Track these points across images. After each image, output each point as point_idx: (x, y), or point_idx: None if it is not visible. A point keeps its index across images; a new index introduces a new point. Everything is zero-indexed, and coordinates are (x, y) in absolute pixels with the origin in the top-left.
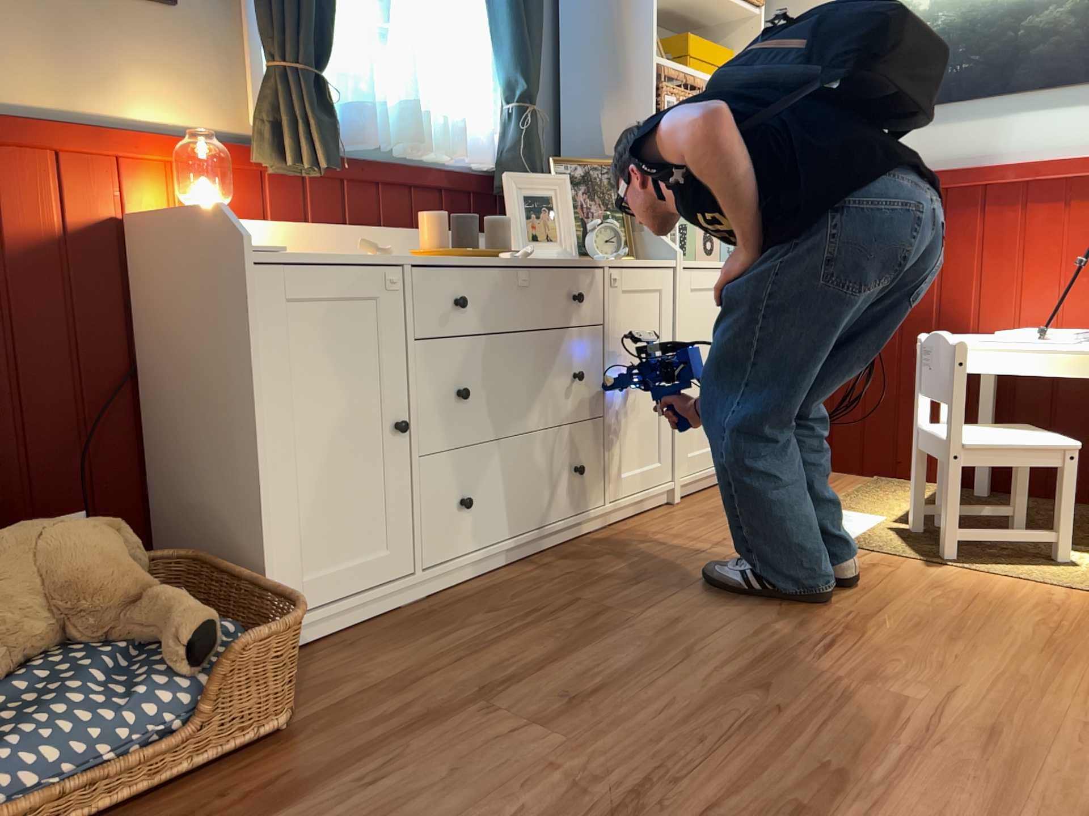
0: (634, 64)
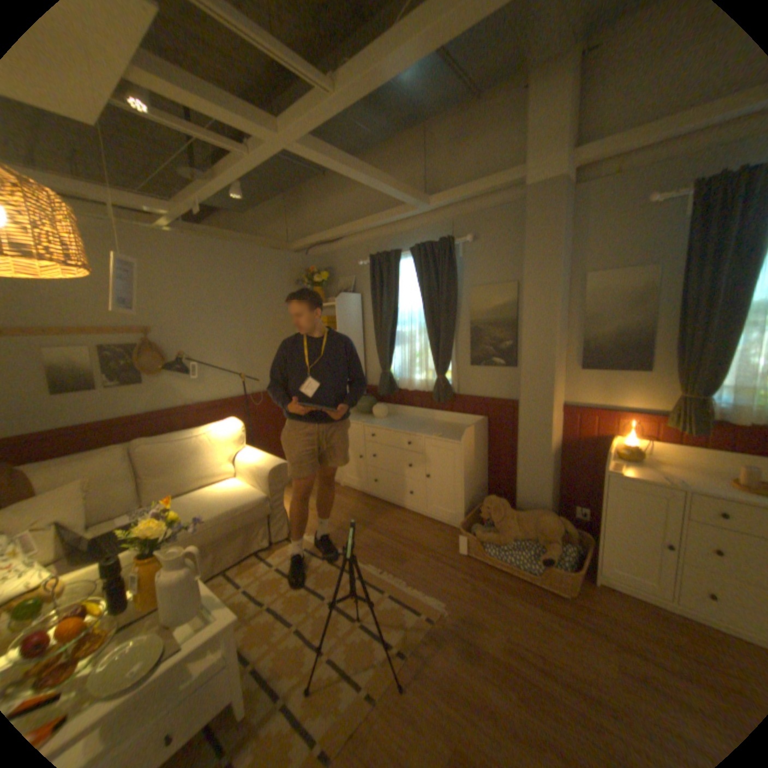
0: None
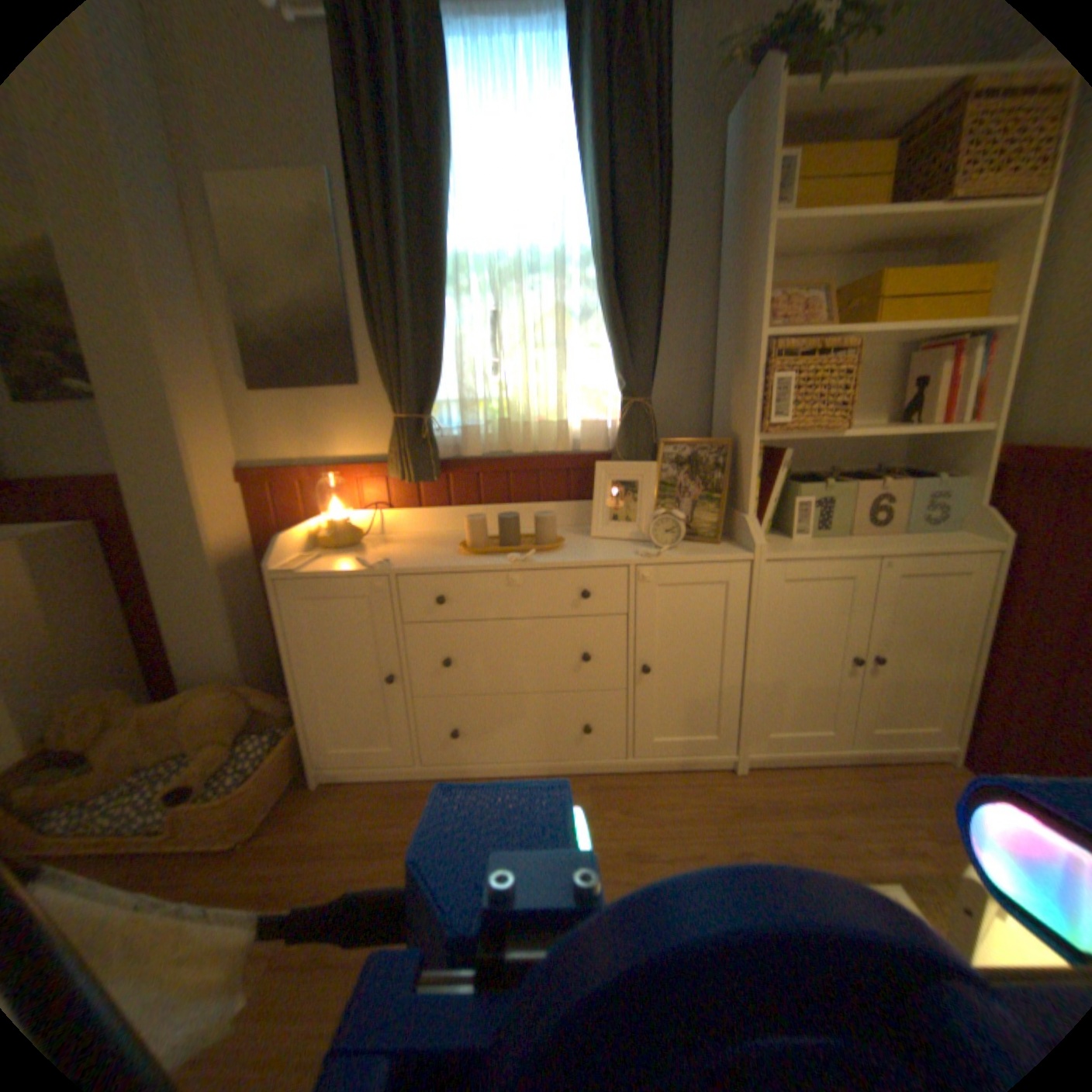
0: (752, 338)
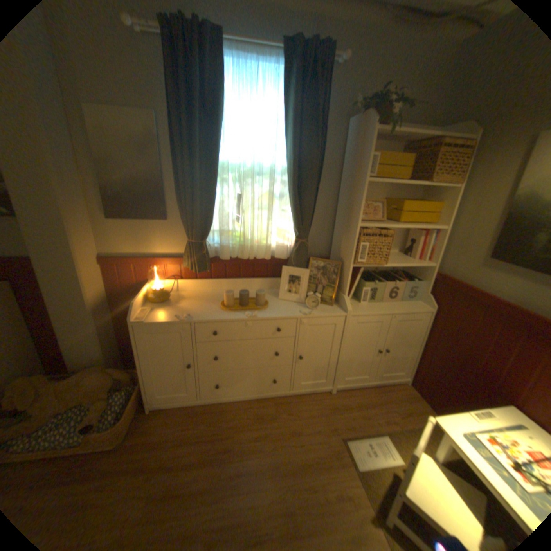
0: (353, 224)
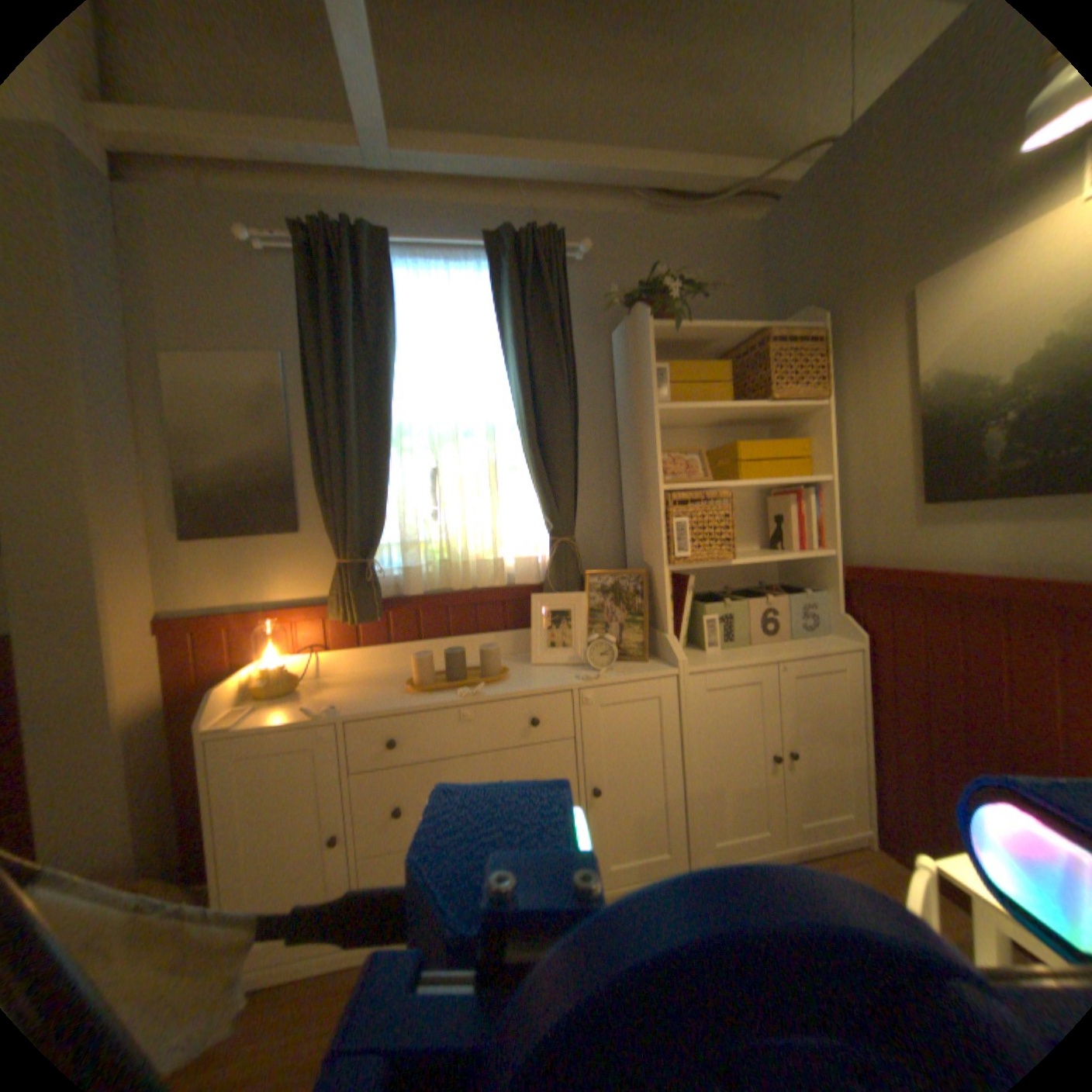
0: (651, 491)
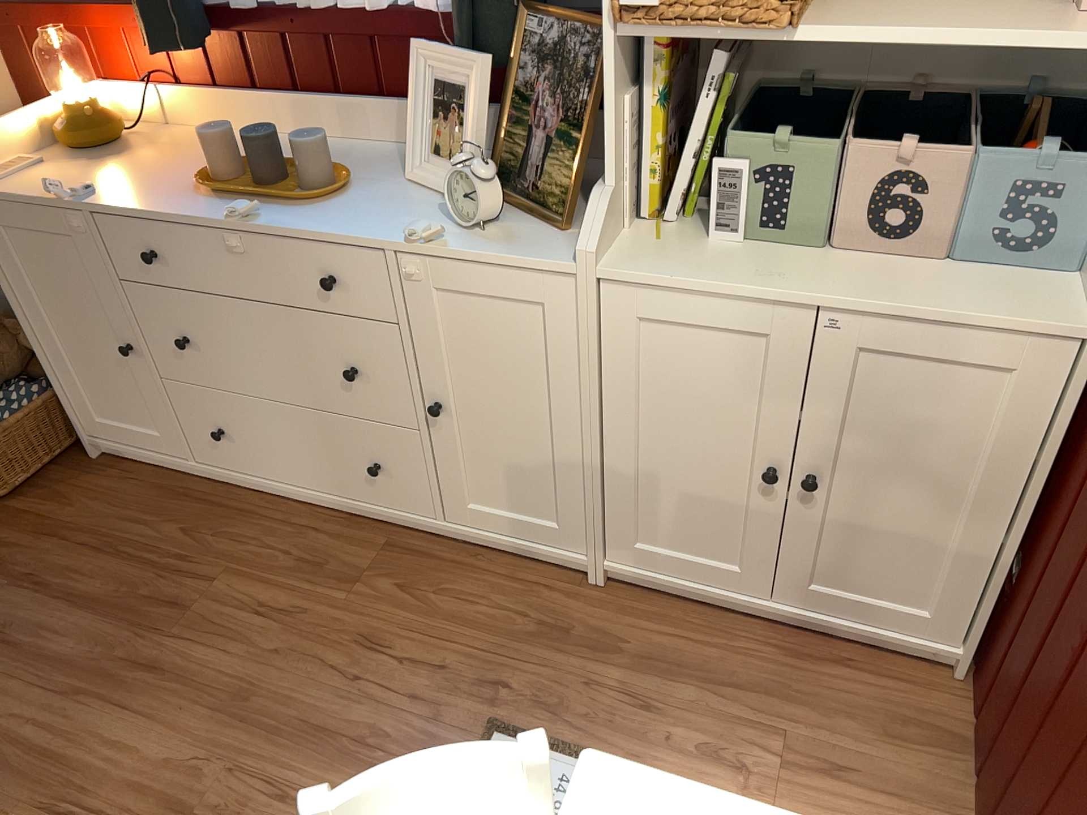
0: None
